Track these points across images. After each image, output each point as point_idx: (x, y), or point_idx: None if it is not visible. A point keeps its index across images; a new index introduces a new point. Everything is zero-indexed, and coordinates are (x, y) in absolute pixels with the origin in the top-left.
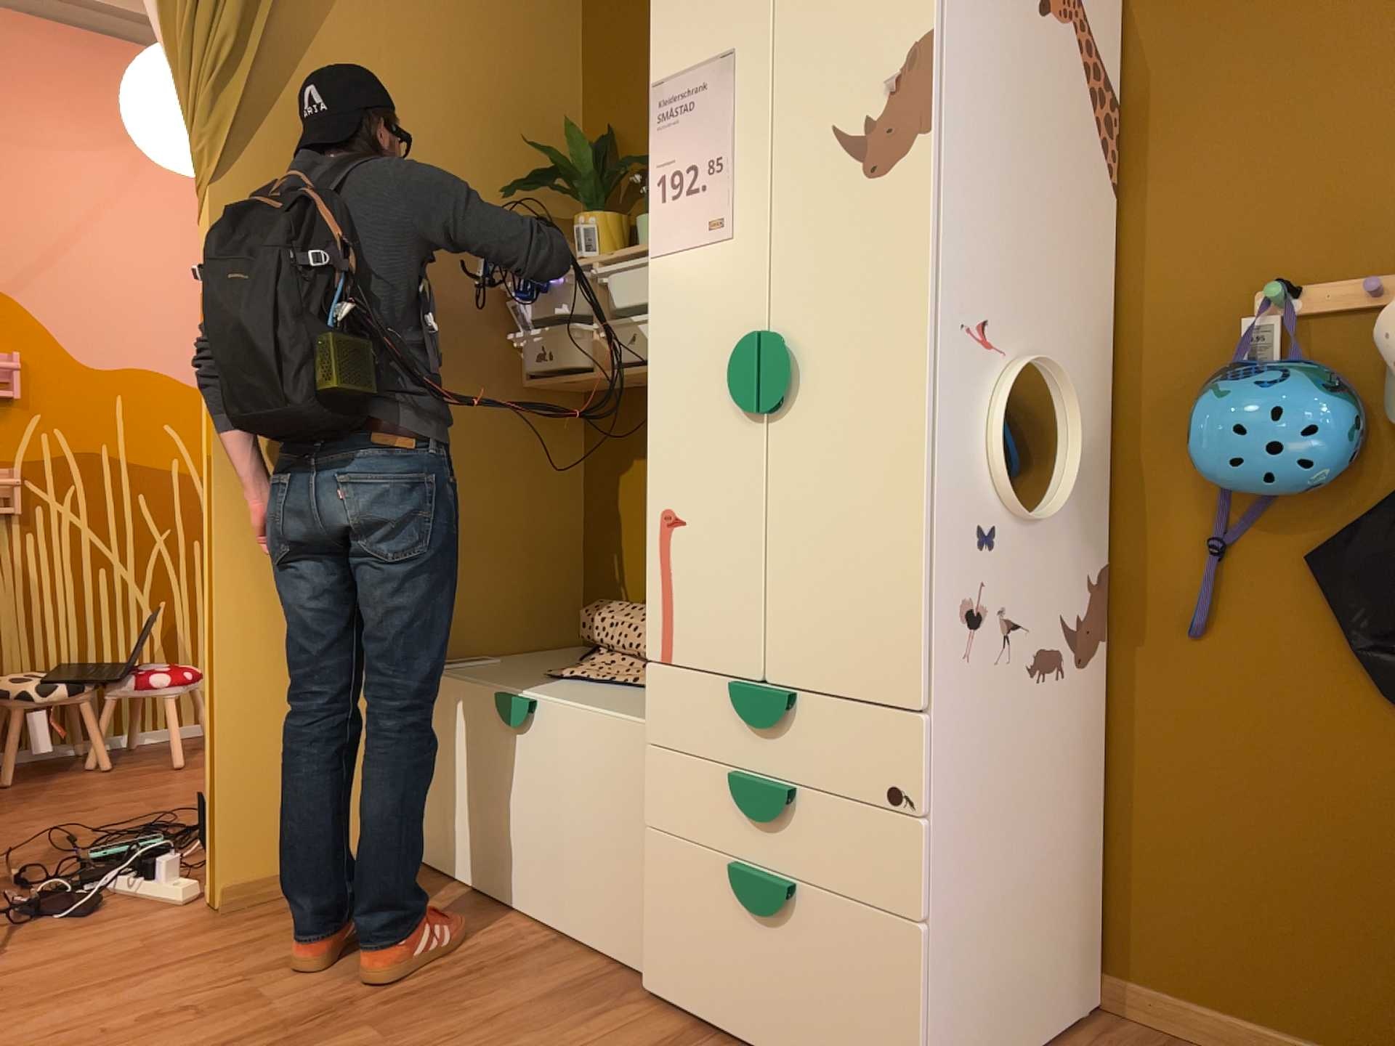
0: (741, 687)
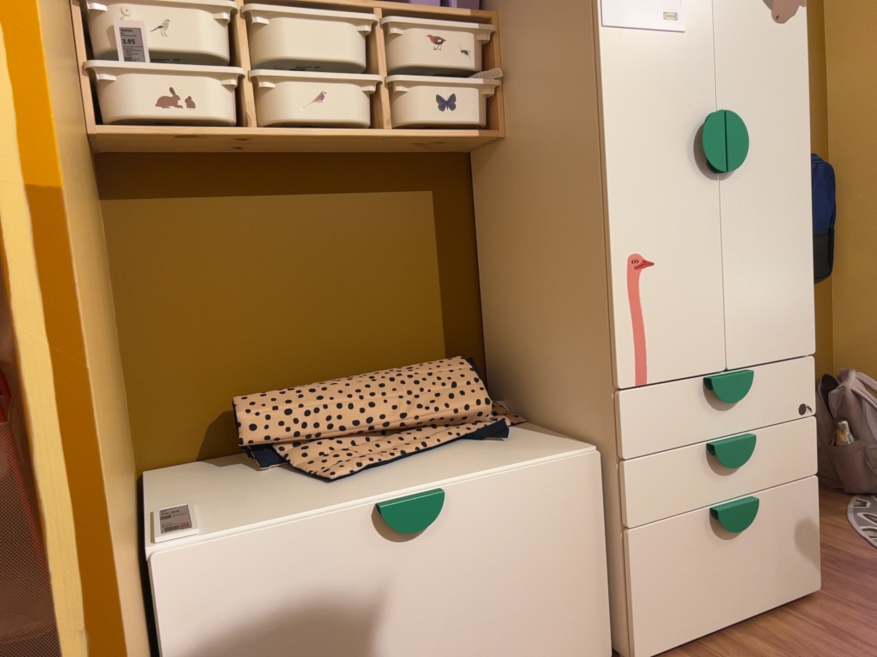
0: (722, 377)
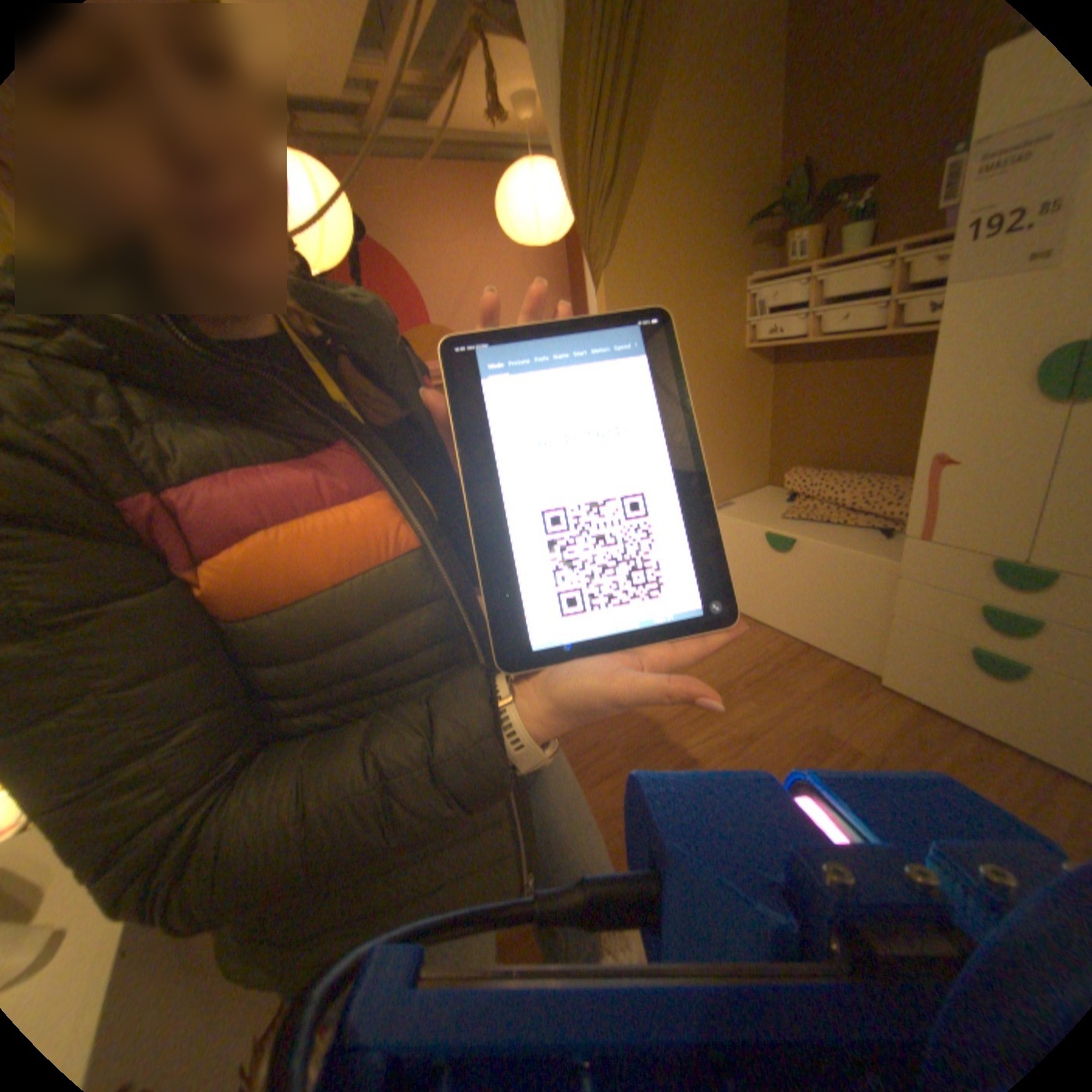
0: (1004, 563)
